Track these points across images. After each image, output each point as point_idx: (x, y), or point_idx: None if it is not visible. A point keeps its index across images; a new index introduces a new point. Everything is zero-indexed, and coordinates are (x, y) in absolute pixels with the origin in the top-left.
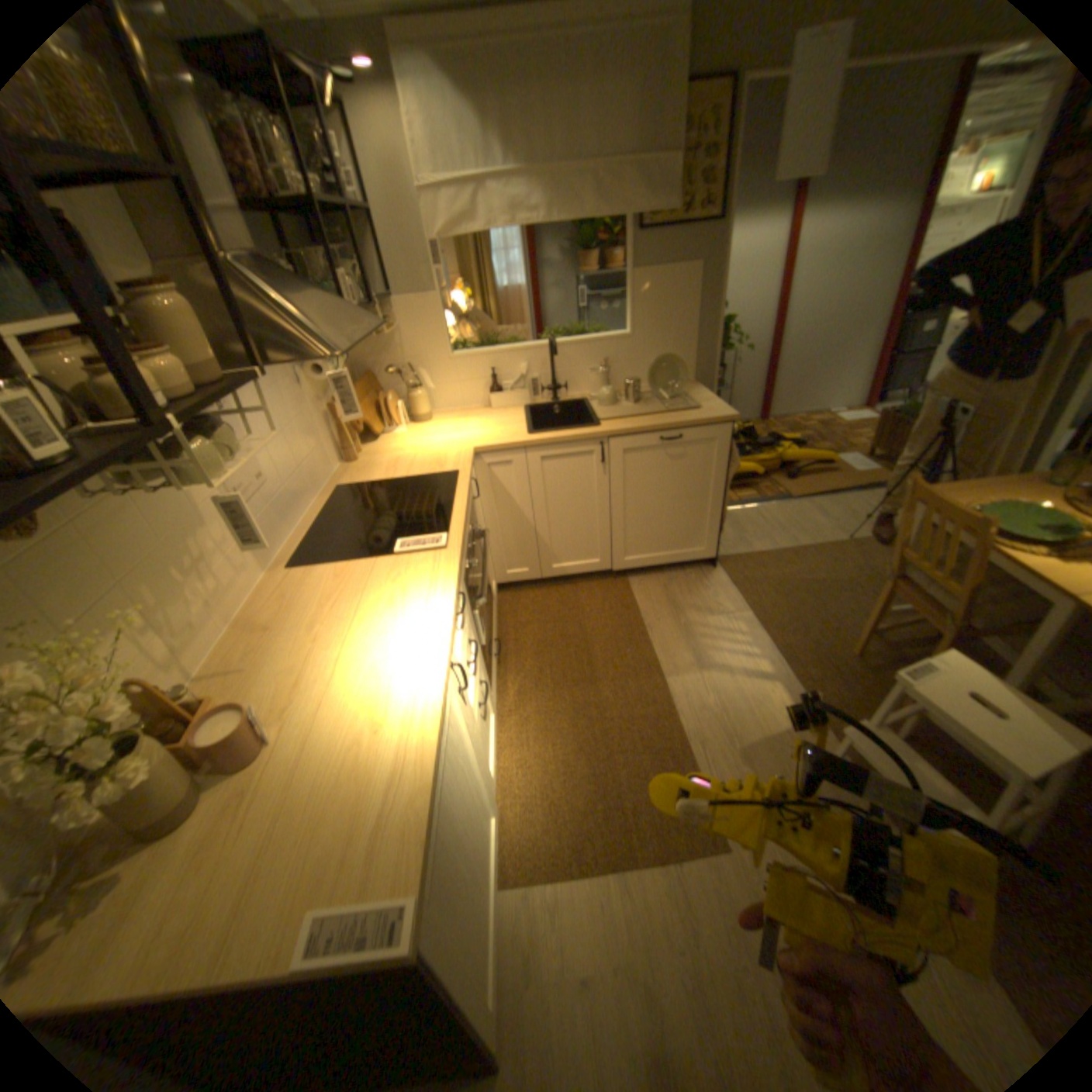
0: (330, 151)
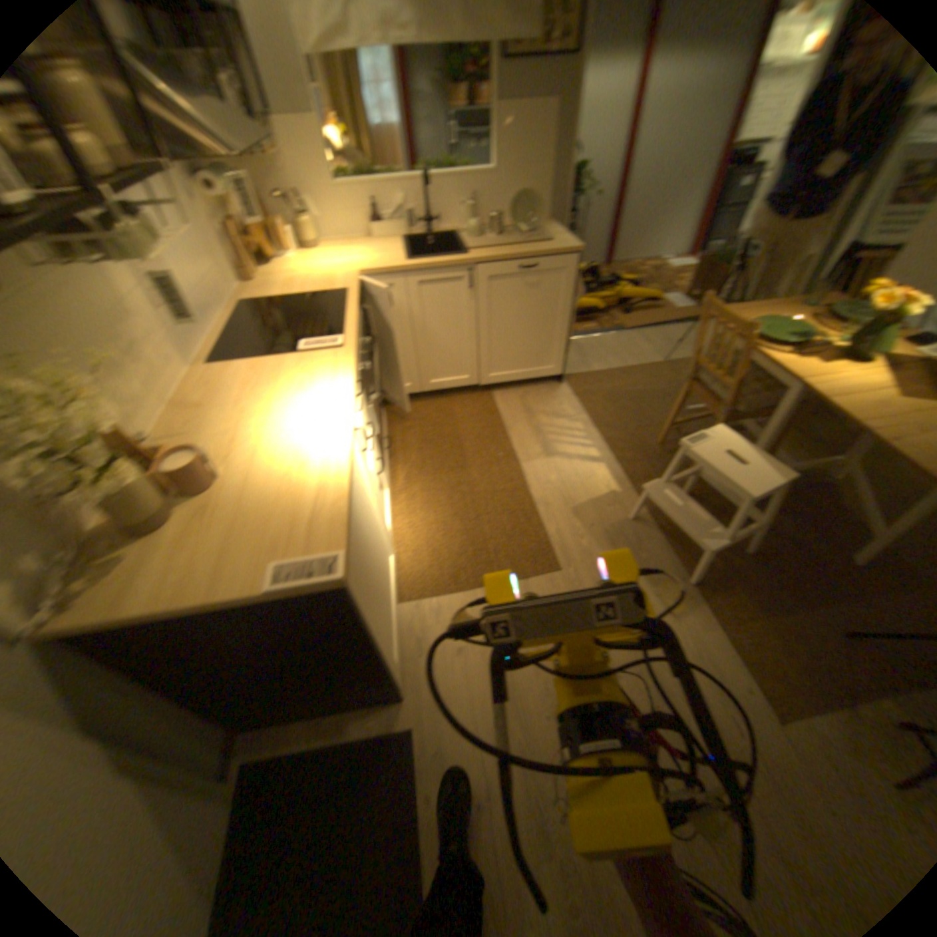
0: None
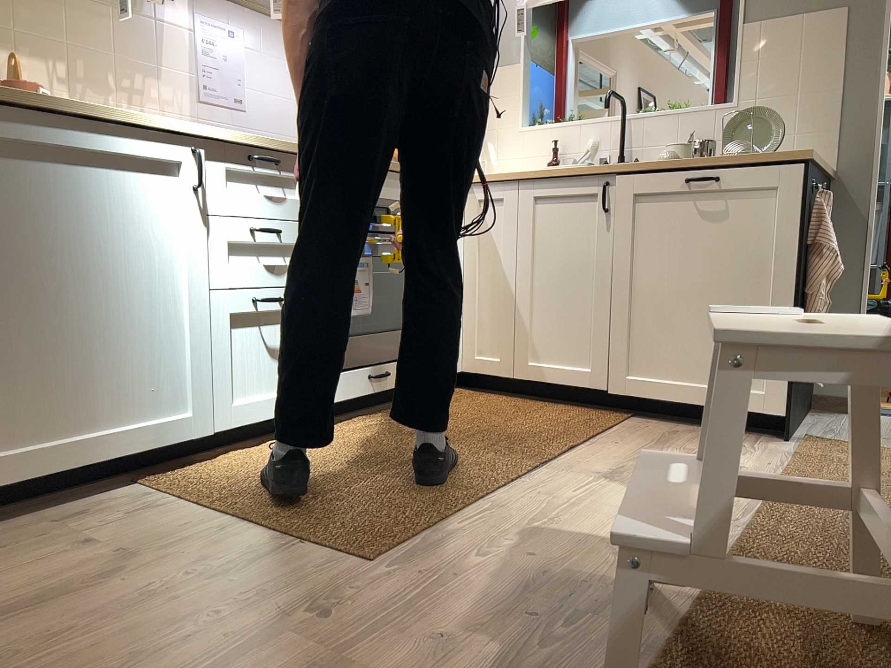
0: None
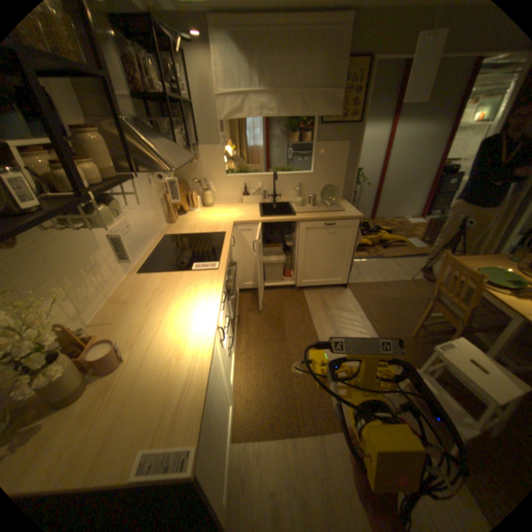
0: (176, 73)
